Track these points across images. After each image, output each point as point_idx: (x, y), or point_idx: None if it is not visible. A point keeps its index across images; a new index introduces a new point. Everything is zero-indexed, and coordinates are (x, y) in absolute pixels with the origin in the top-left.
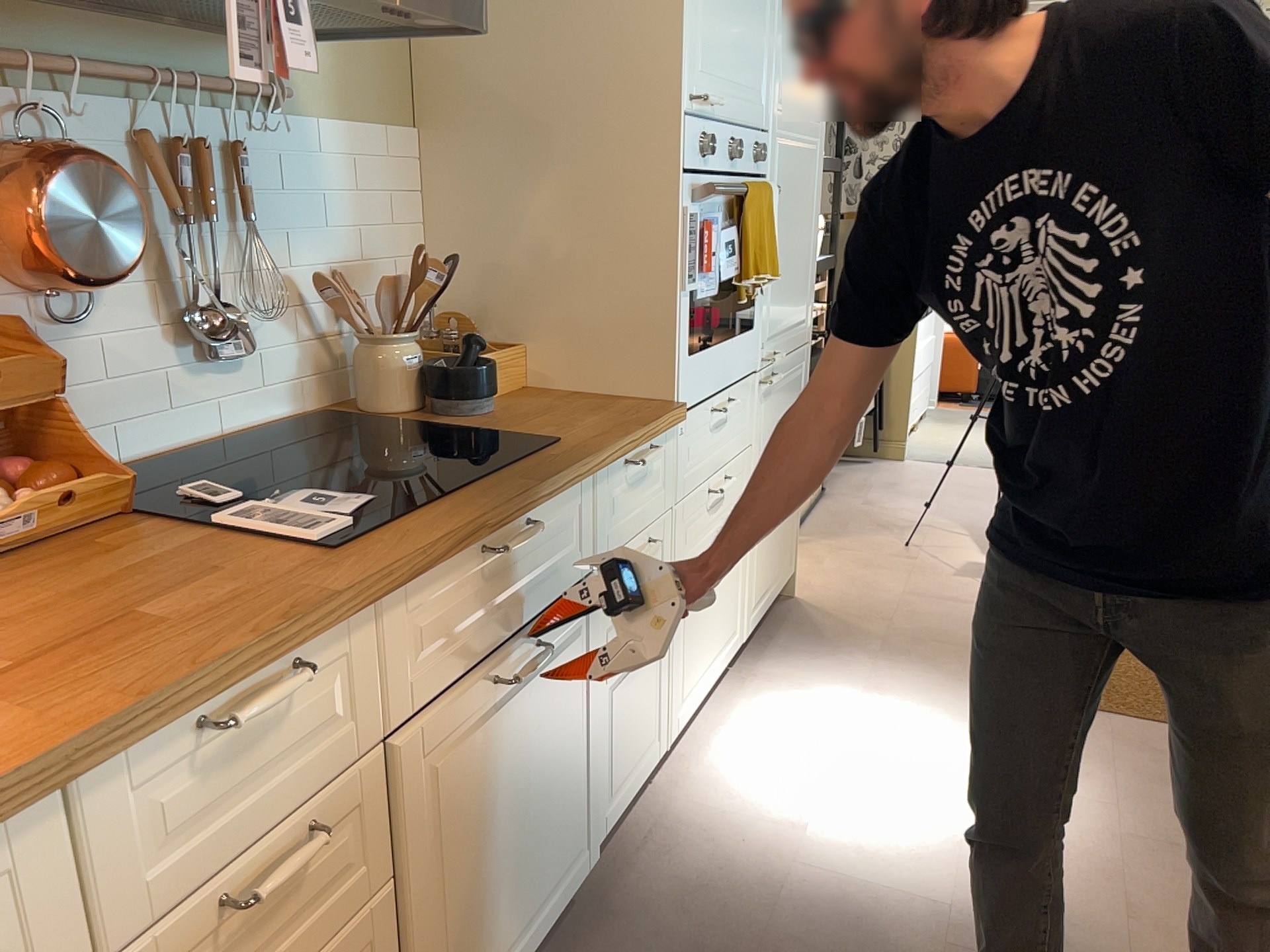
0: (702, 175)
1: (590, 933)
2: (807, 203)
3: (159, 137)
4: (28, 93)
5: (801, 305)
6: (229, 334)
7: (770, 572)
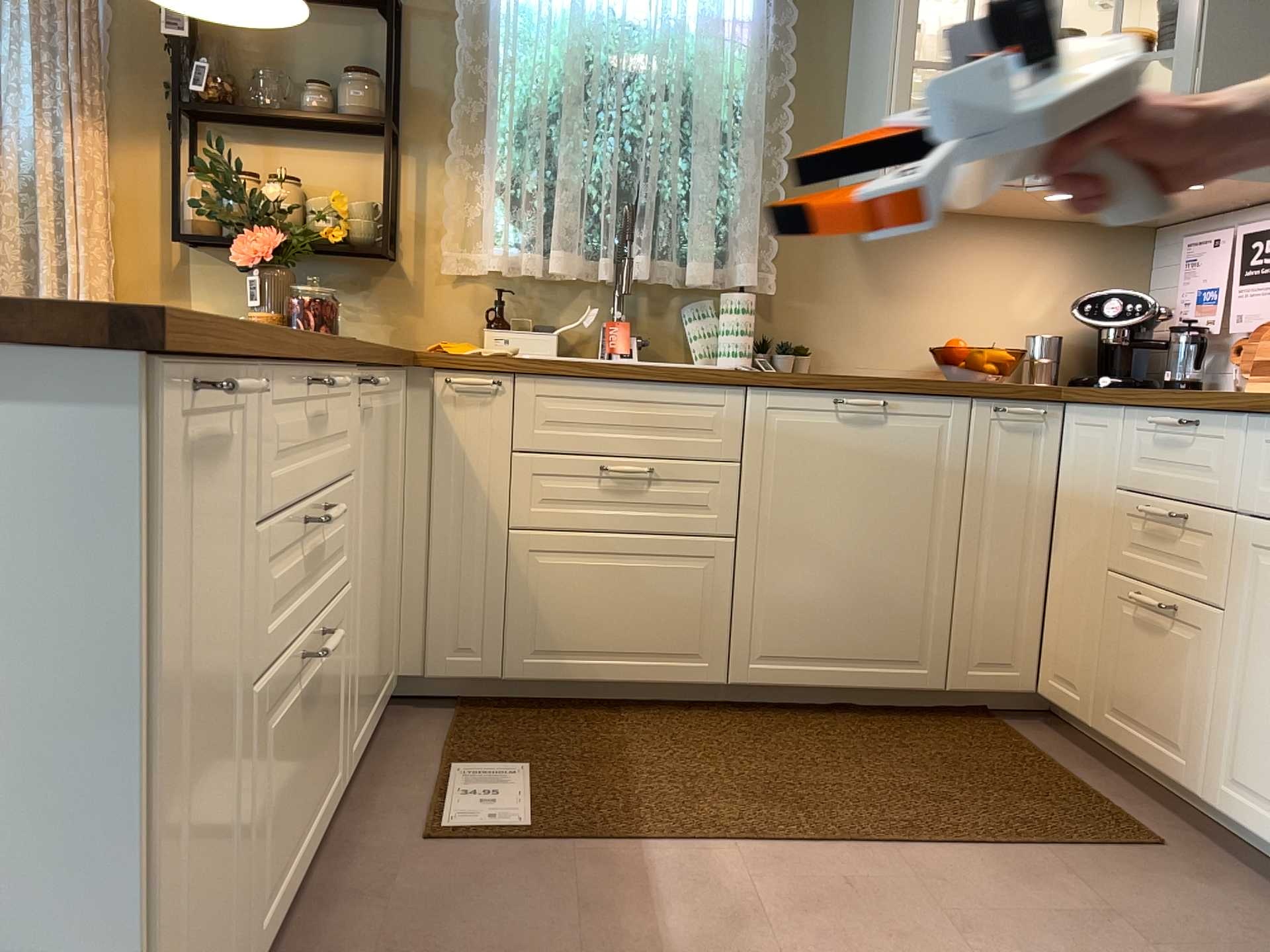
0: None
1: None
2: None
3: None
4: None
5: None
6: None
7: None
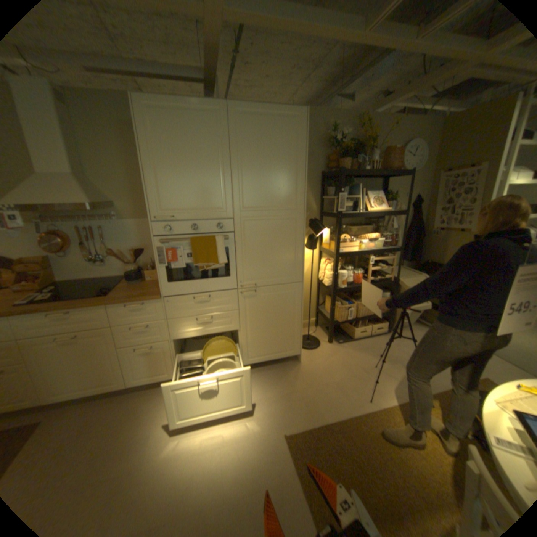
0: (167, 236)
1: (113, 404)
2: (284, 236)
3: (79, 226)
4: (51, 222)
5: (284, 270)
6: (91, 260)
7: (266, 350)
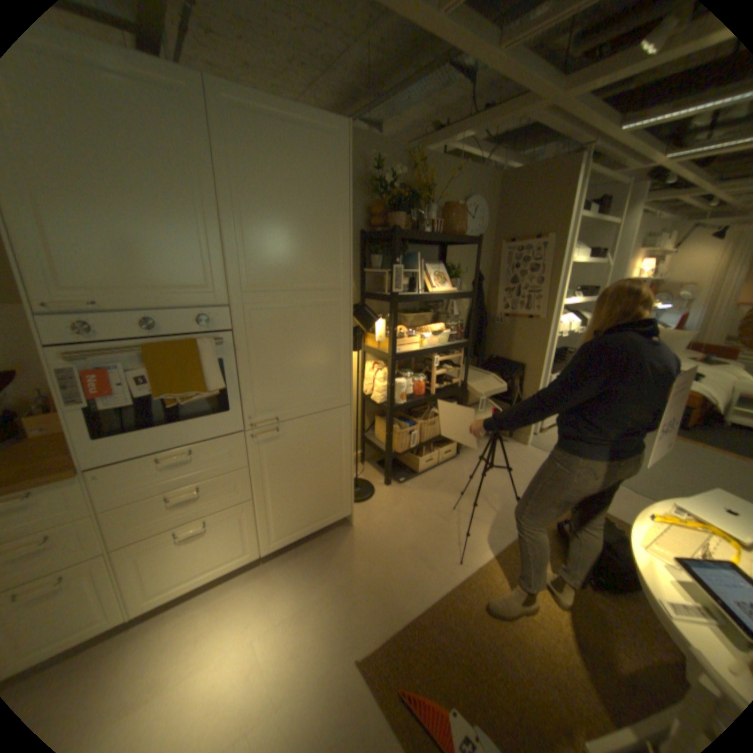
0: (82, 344)
1: None
2: (321, 335)
3: None
4: None
5: (323, 389)
6: None
7: (299, 521)
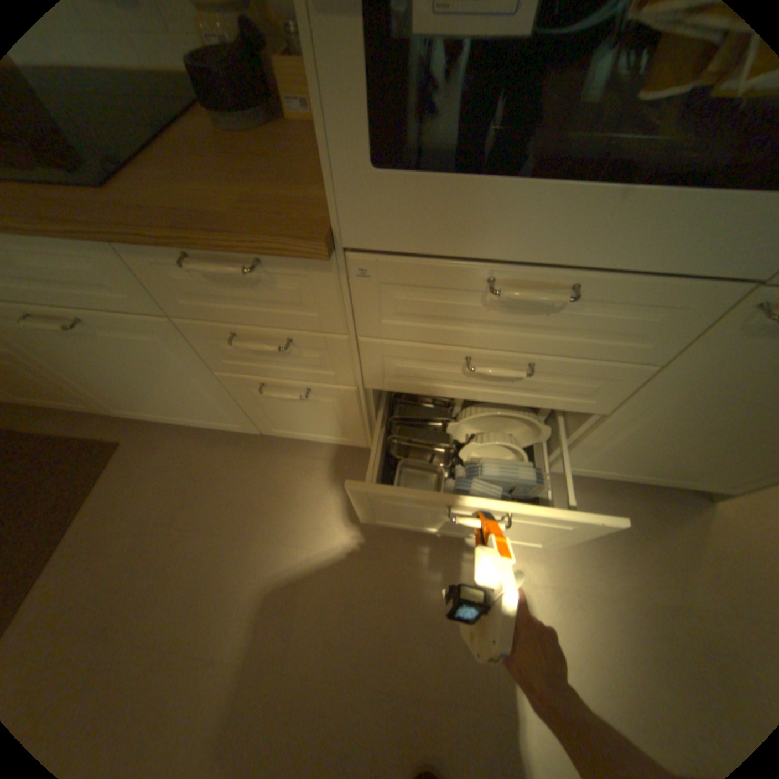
0: None
1: (243, 452)
2: None
3: None
4: None
5: None
6: None
7: (648, 469)
